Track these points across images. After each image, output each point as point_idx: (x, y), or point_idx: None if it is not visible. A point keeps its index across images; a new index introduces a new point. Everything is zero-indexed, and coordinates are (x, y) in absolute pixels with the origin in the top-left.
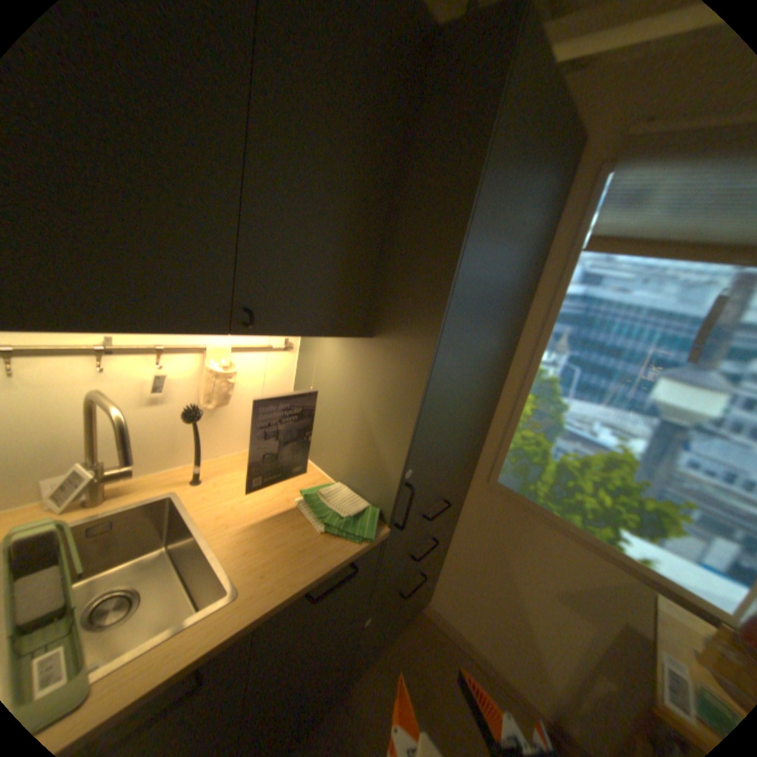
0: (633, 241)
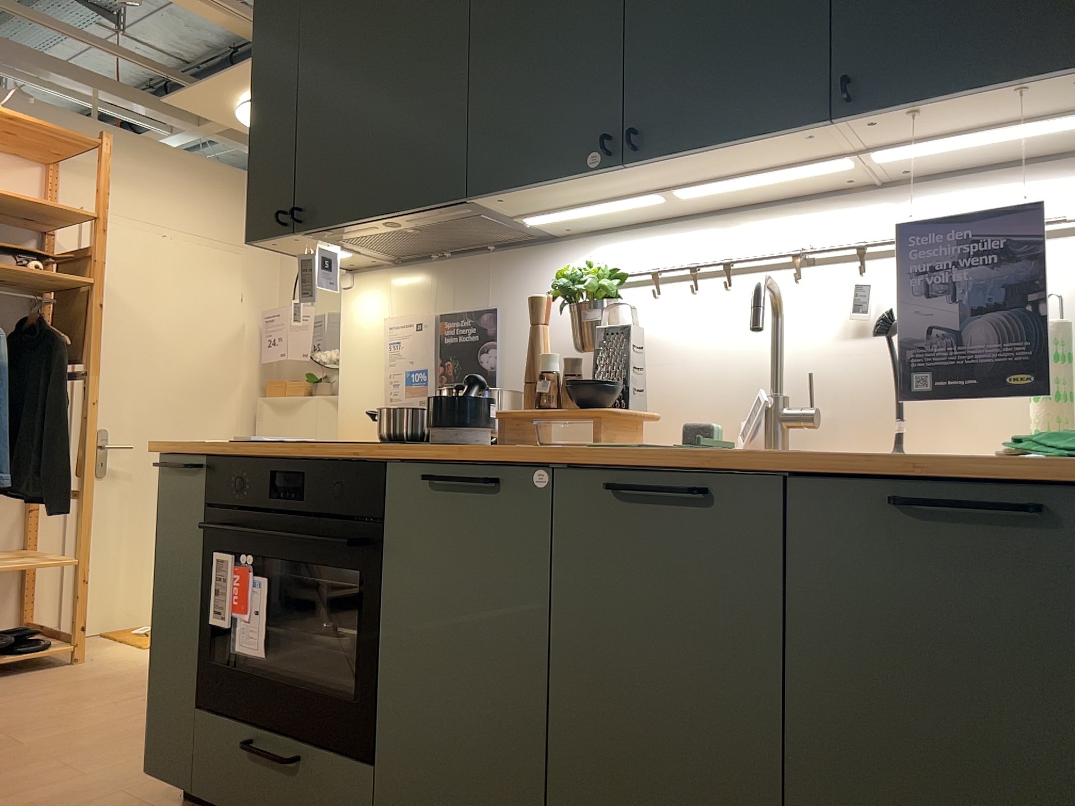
0: None
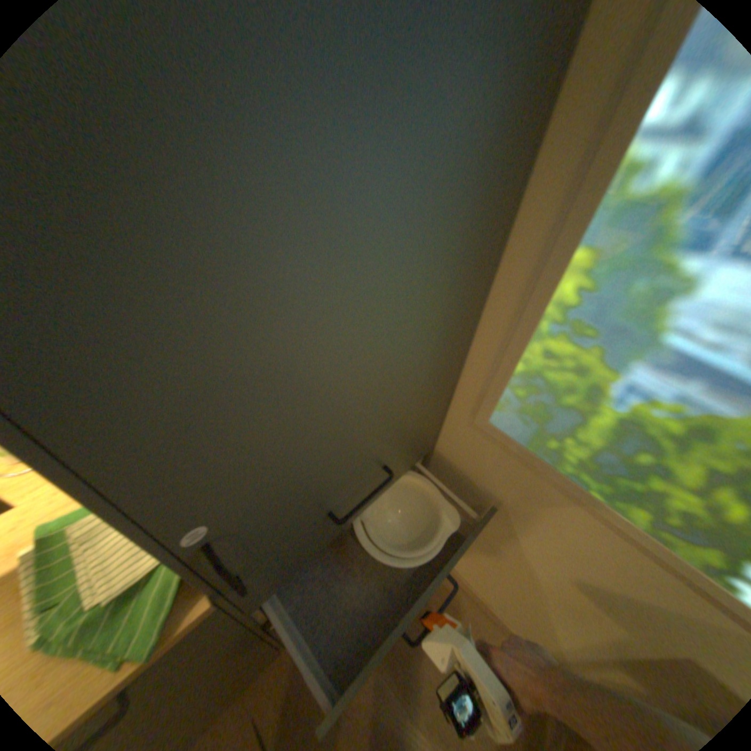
0: None
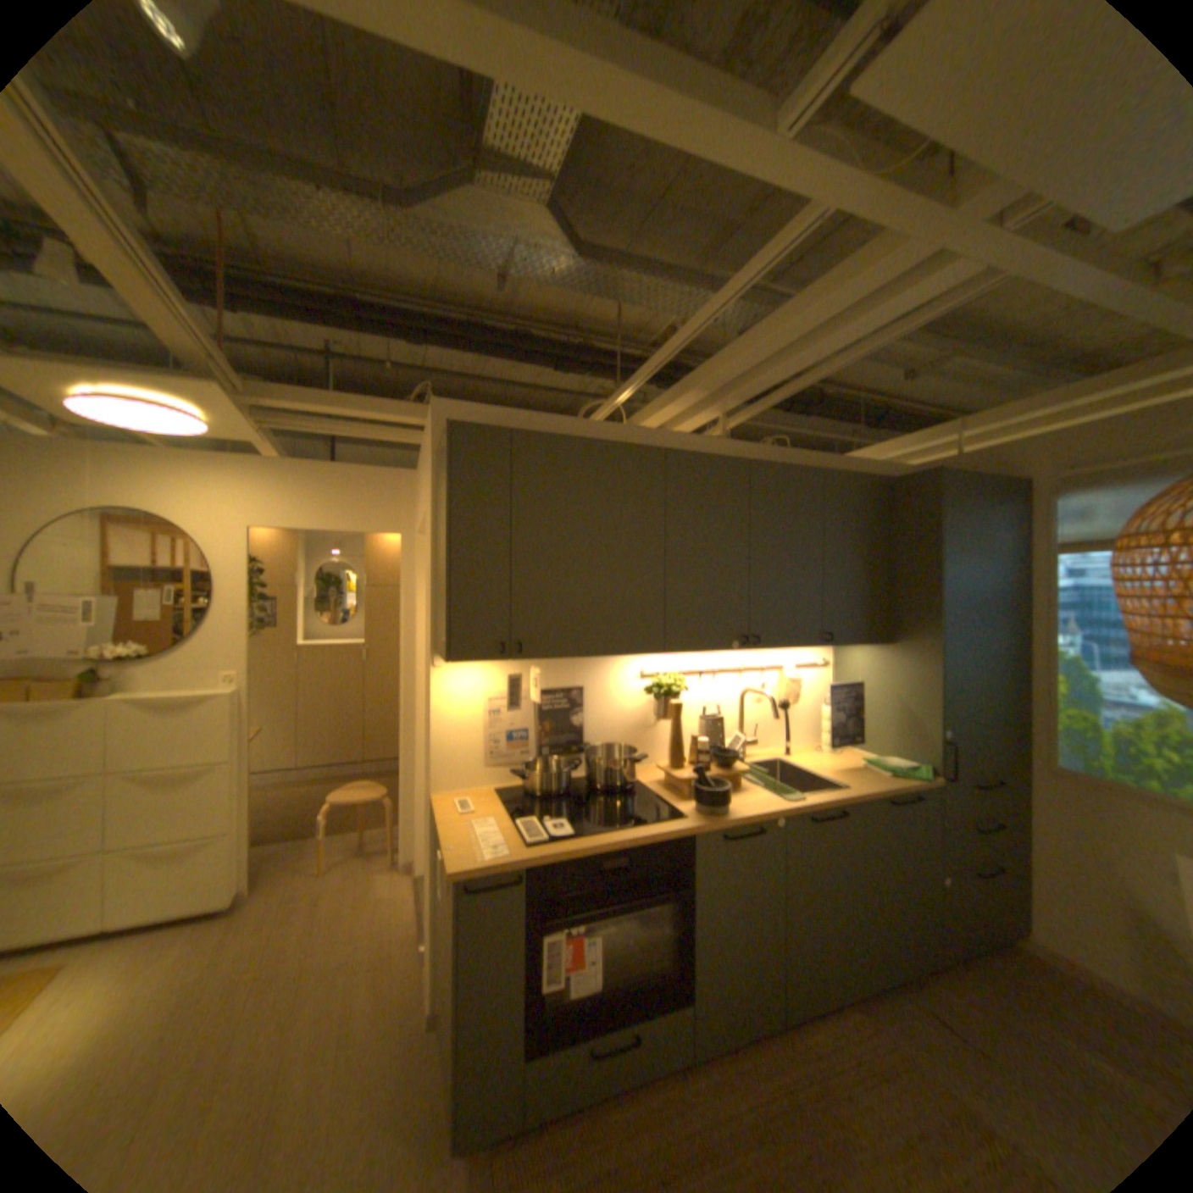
0: (1093, 543)
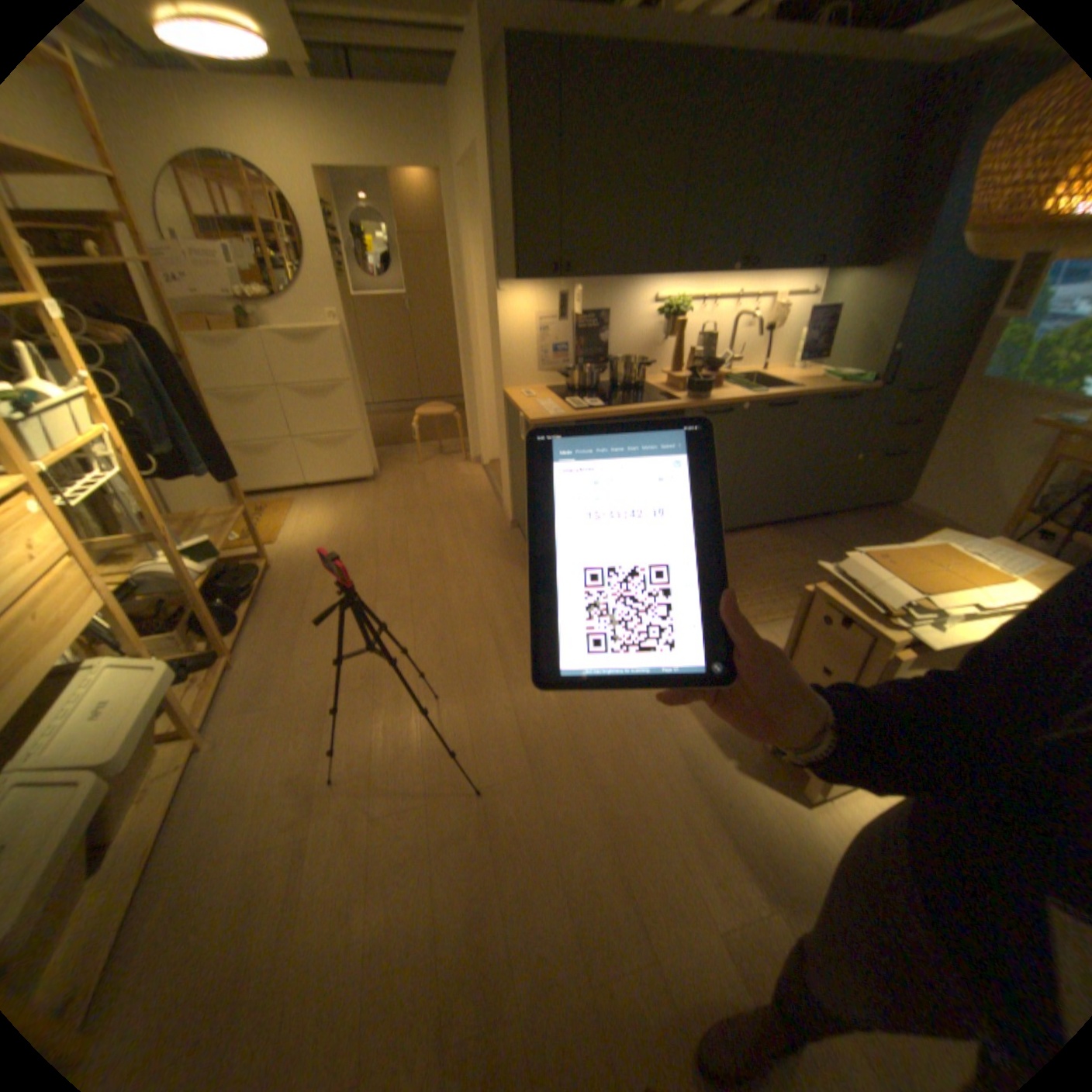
0: None
